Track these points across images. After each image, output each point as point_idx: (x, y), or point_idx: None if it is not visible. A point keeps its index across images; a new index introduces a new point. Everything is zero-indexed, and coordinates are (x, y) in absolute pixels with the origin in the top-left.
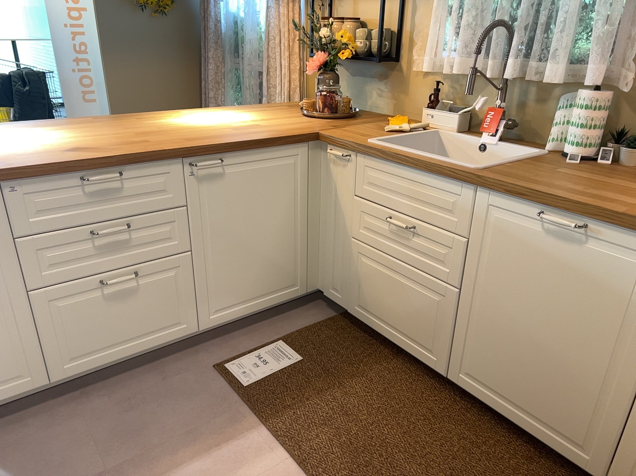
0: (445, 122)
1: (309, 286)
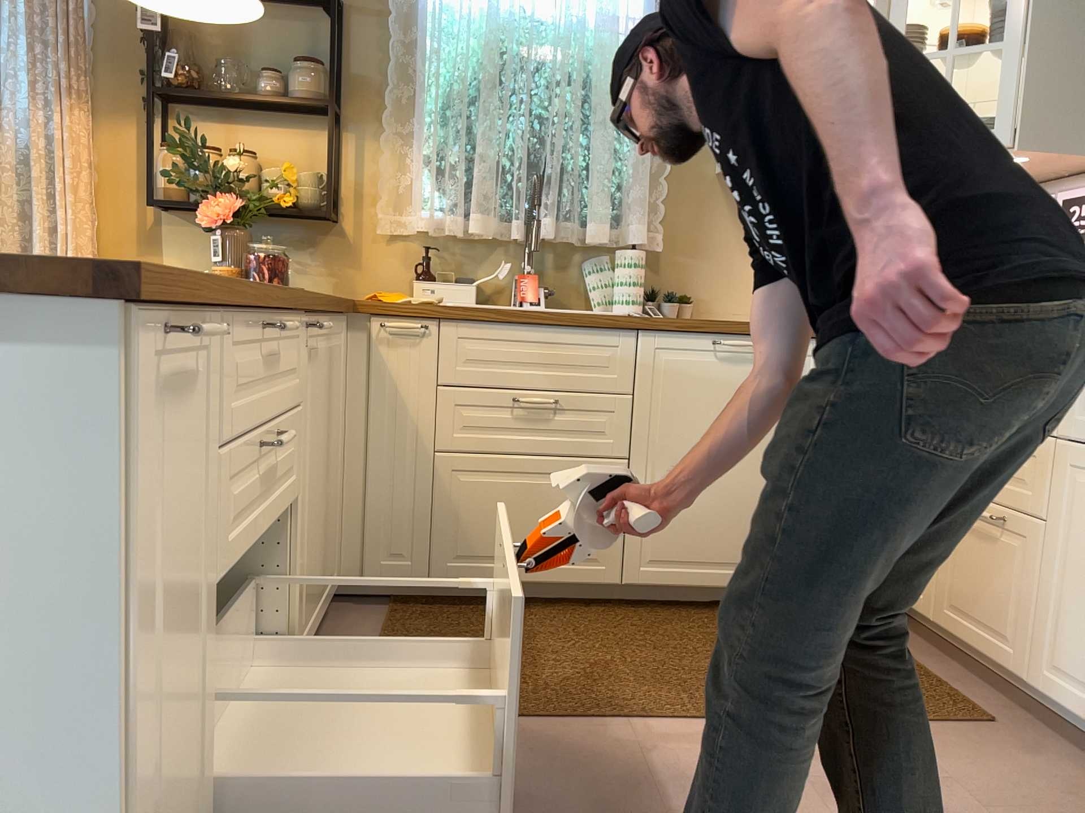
0: (457, 294)
1: (336, 573)
